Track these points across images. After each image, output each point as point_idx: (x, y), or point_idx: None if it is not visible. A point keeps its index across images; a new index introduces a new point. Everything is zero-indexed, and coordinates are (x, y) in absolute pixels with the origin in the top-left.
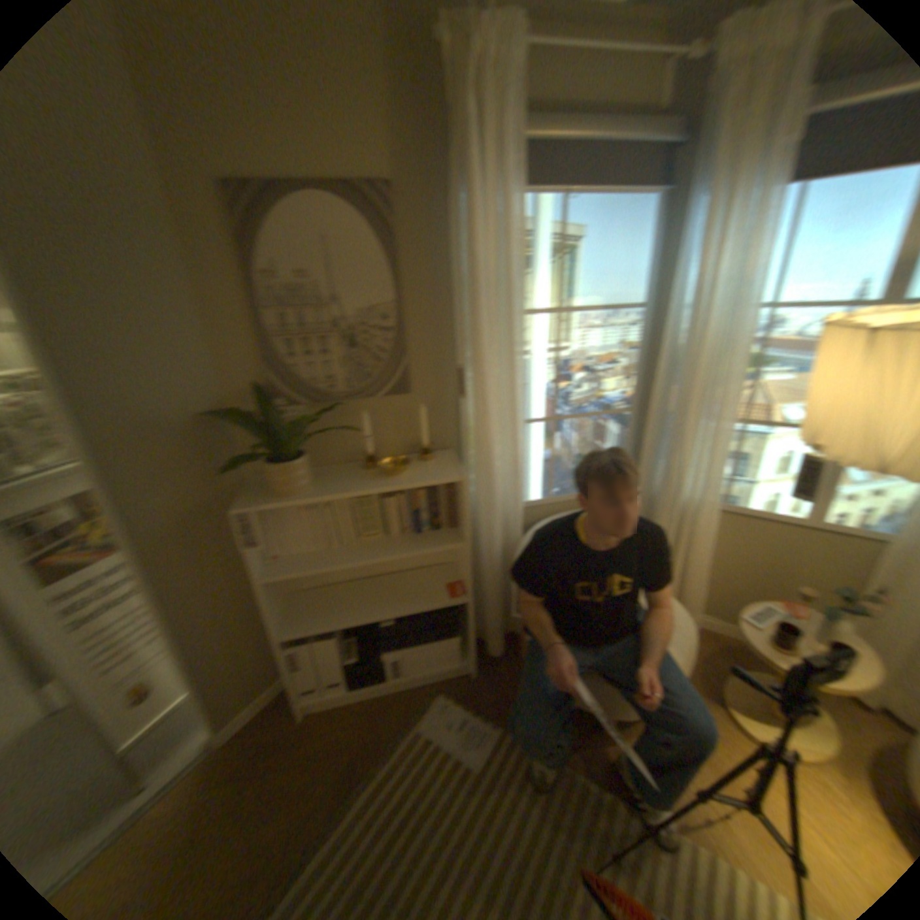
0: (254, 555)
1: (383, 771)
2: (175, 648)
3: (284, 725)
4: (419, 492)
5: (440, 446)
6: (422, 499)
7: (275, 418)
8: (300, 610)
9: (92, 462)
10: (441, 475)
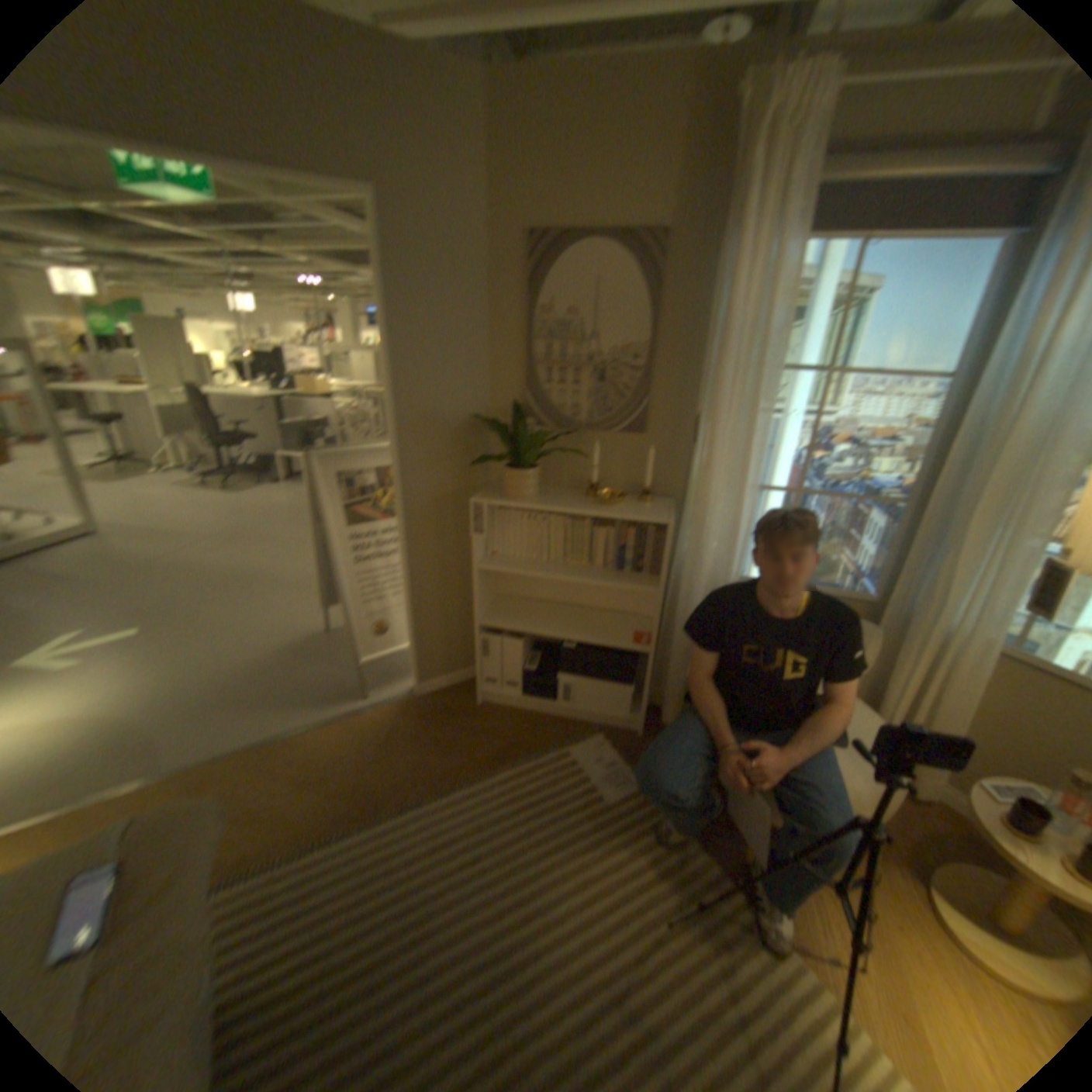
0: (477, 541)
1: (528, 764)
2: (408, 599)
3: (465, 700)
4: (627, 529)
5: (663, 493)
6: (627, 536)
7: (520, 432)
8: (501, 608)
9: (393, 437)
10: (649, 515)
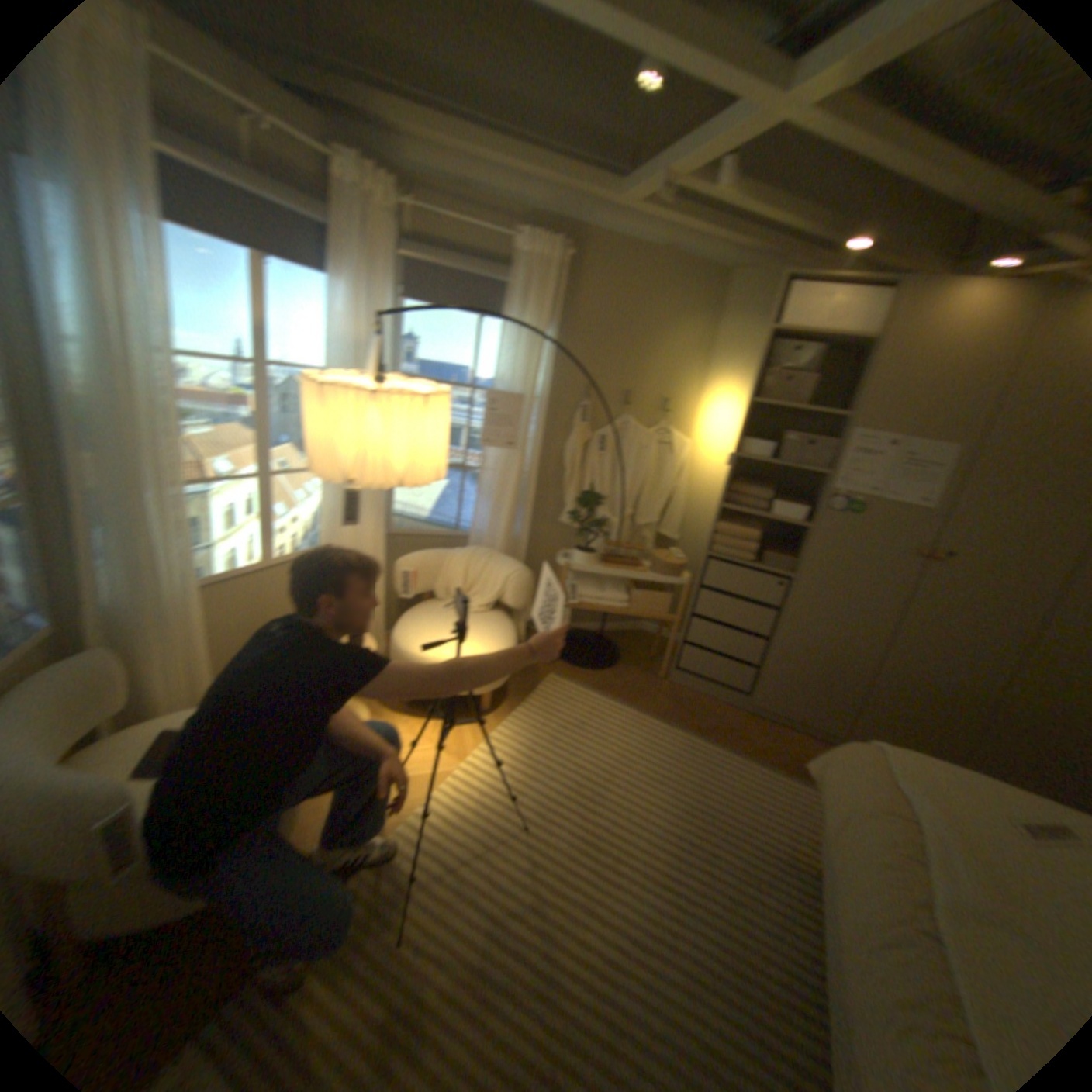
0: None
1: None
2: None
3: None
4: None
5: None
6: None
7: None
8: None
9: None
10: None
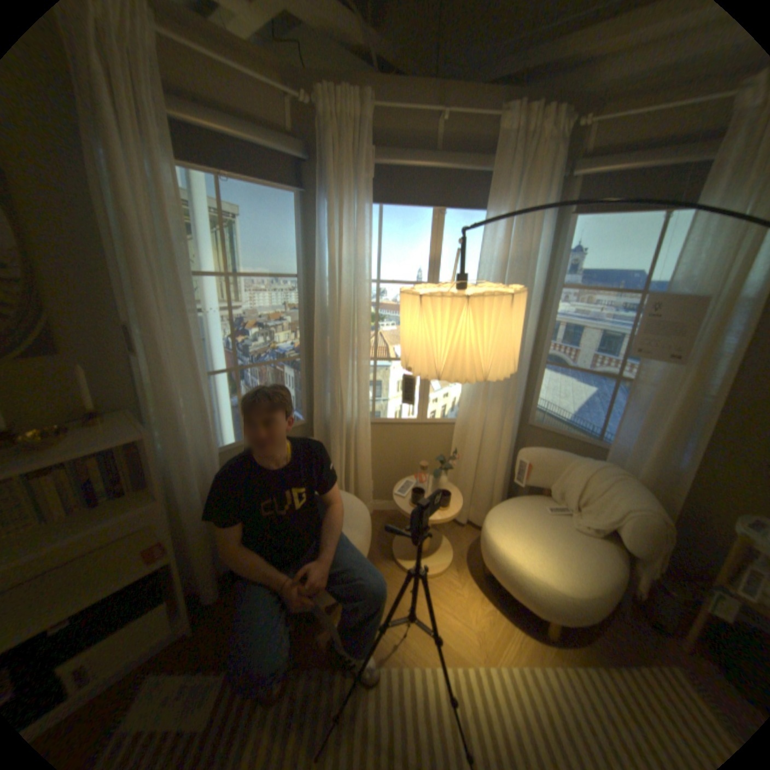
0: None
1: None
2: None
3: None
4: (84, 463)
5: (108, 409)
6: (88, 469)
7: None
8: None
9: None
10: (112, 438)
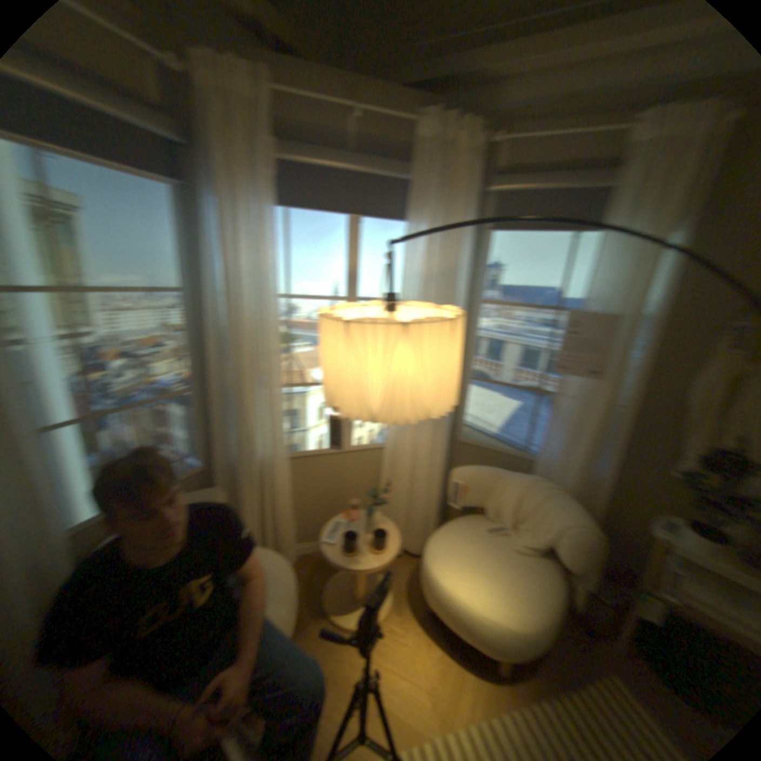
0: None
1: None
2: None
3: None
4: None
5: None
6: None
7: None
8: None
9: None
10: None
